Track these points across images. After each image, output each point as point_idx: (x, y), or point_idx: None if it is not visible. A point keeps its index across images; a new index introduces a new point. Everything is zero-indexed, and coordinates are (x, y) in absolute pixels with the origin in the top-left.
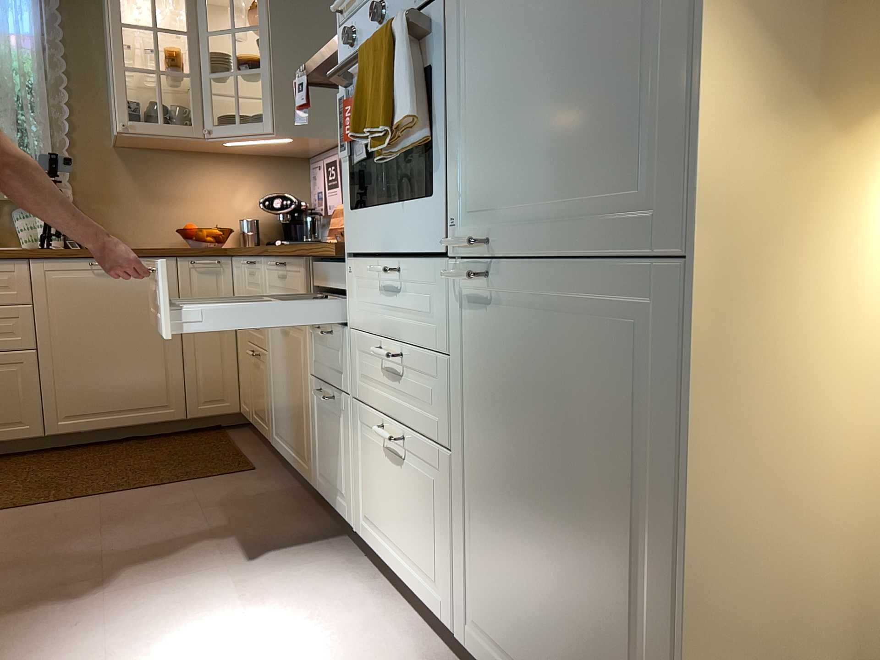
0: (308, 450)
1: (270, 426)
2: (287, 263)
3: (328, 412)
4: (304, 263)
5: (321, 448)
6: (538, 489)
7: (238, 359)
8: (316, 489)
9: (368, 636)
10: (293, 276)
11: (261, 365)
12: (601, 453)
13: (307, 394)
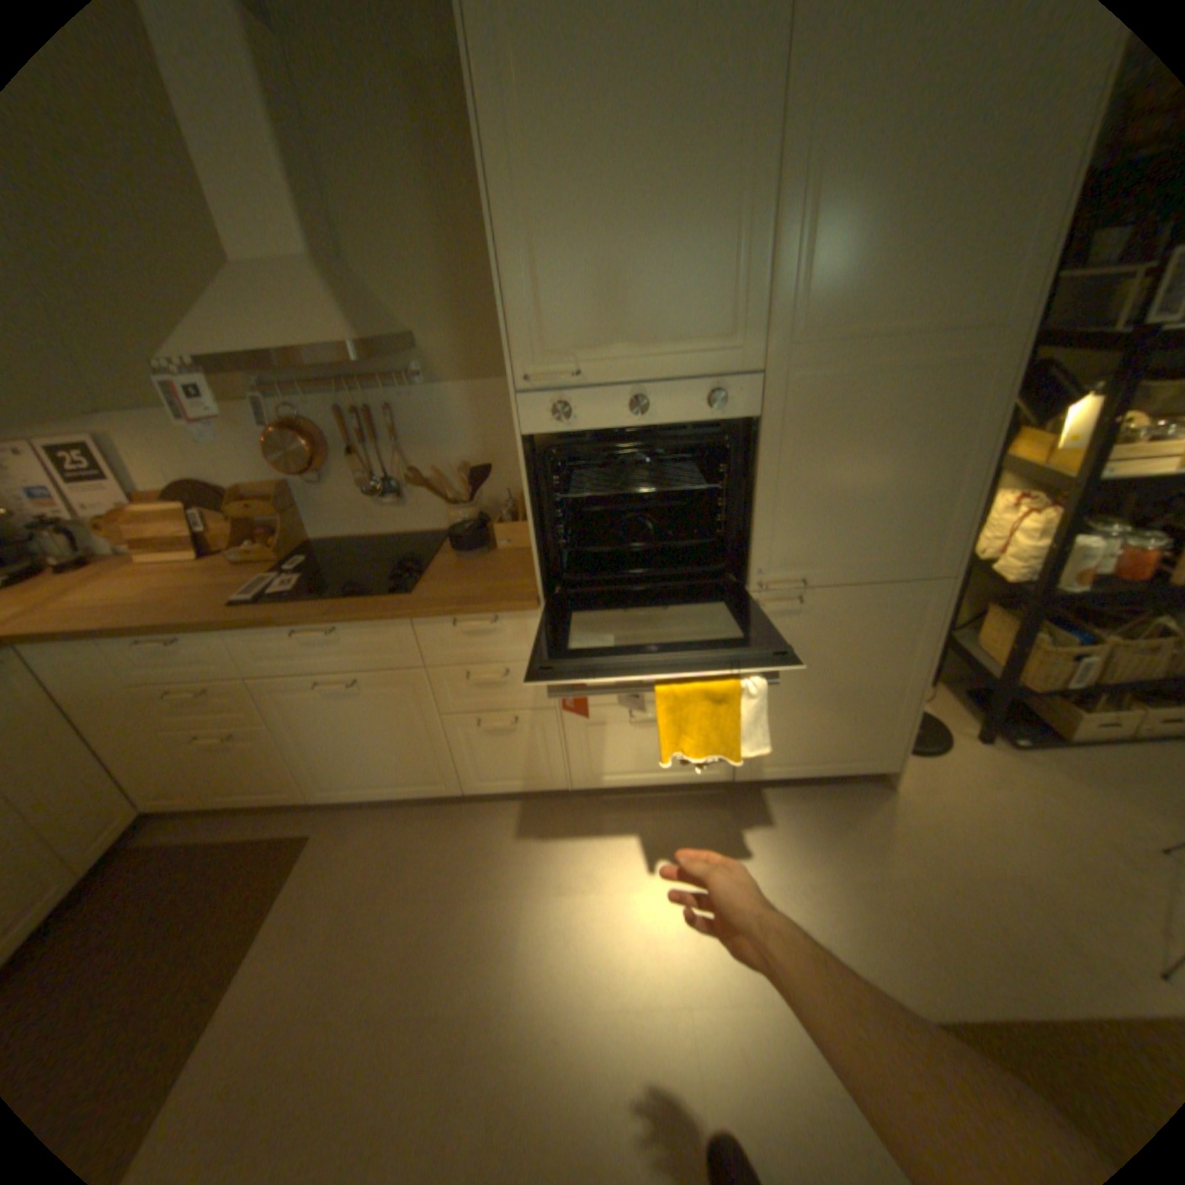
0: (439, 772)
1: (295, 790)
2: (344, 627)
3: (496, 730)
4: (410, 622)
5: (480, 760)
6: (825, 686)
7: (109, 762)
8: (460, 794)
9: (663, 826)
10: (365, 638)
11: (241, 743)
12: (878, 658)
13: (433, 732)
